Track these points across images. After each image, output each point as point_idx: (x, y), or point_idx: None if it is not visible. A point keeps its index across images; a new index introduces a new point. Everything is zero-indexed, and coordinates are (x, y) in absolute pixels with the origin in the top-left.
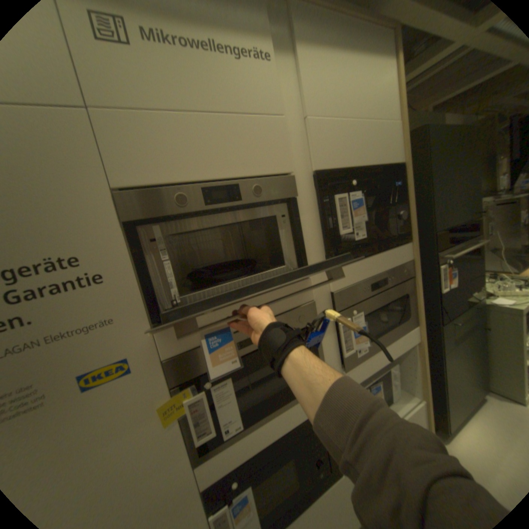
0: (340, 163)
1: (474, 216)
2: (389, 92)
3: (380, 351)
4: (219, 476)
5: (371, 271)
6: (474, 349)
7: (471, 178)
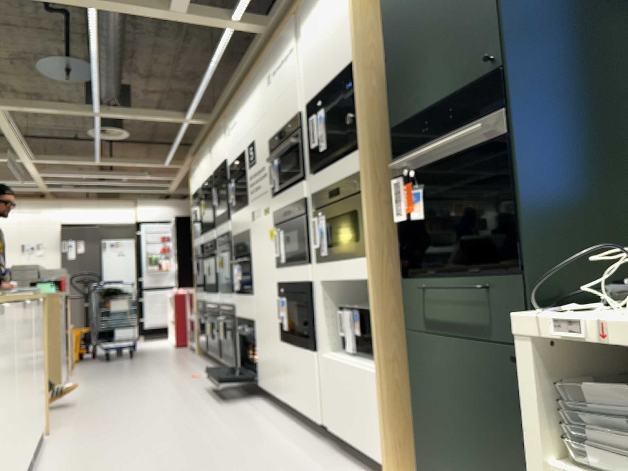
0: (316, 92)
1: (476, 75)
2: (343, 0)
3: (338, 262)
4: (280, 281)
5: (331, 179)
6: (492, 386)
7: (462, 4)
